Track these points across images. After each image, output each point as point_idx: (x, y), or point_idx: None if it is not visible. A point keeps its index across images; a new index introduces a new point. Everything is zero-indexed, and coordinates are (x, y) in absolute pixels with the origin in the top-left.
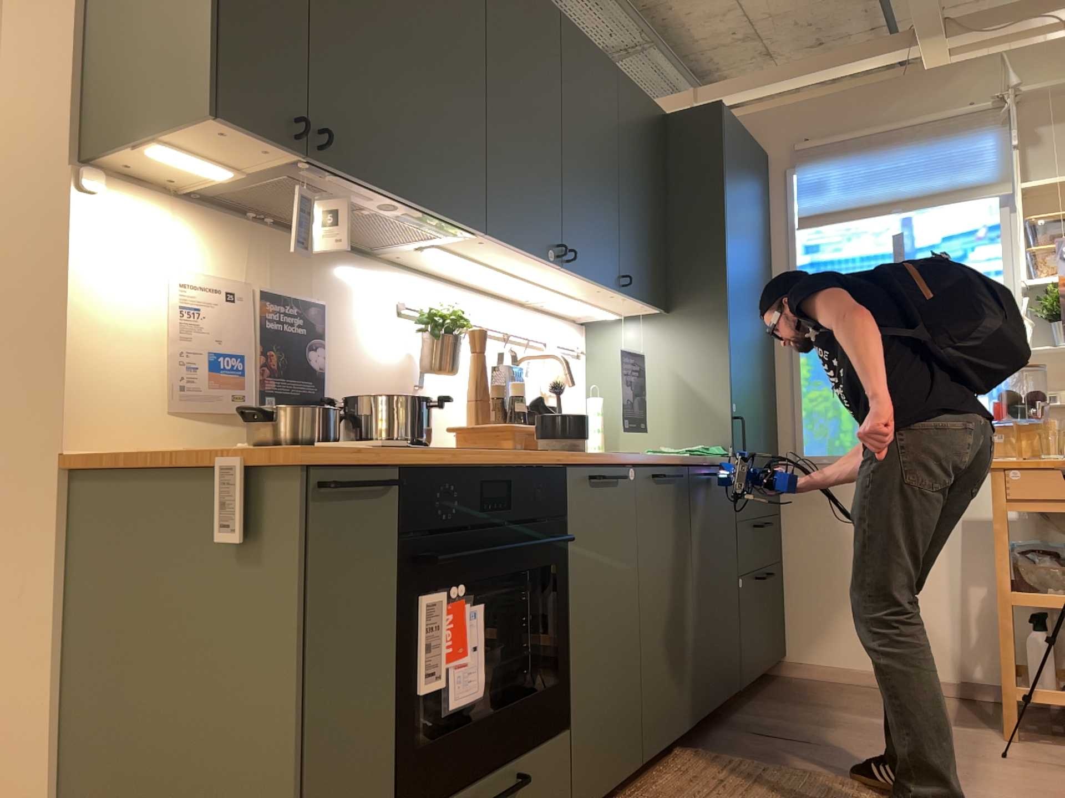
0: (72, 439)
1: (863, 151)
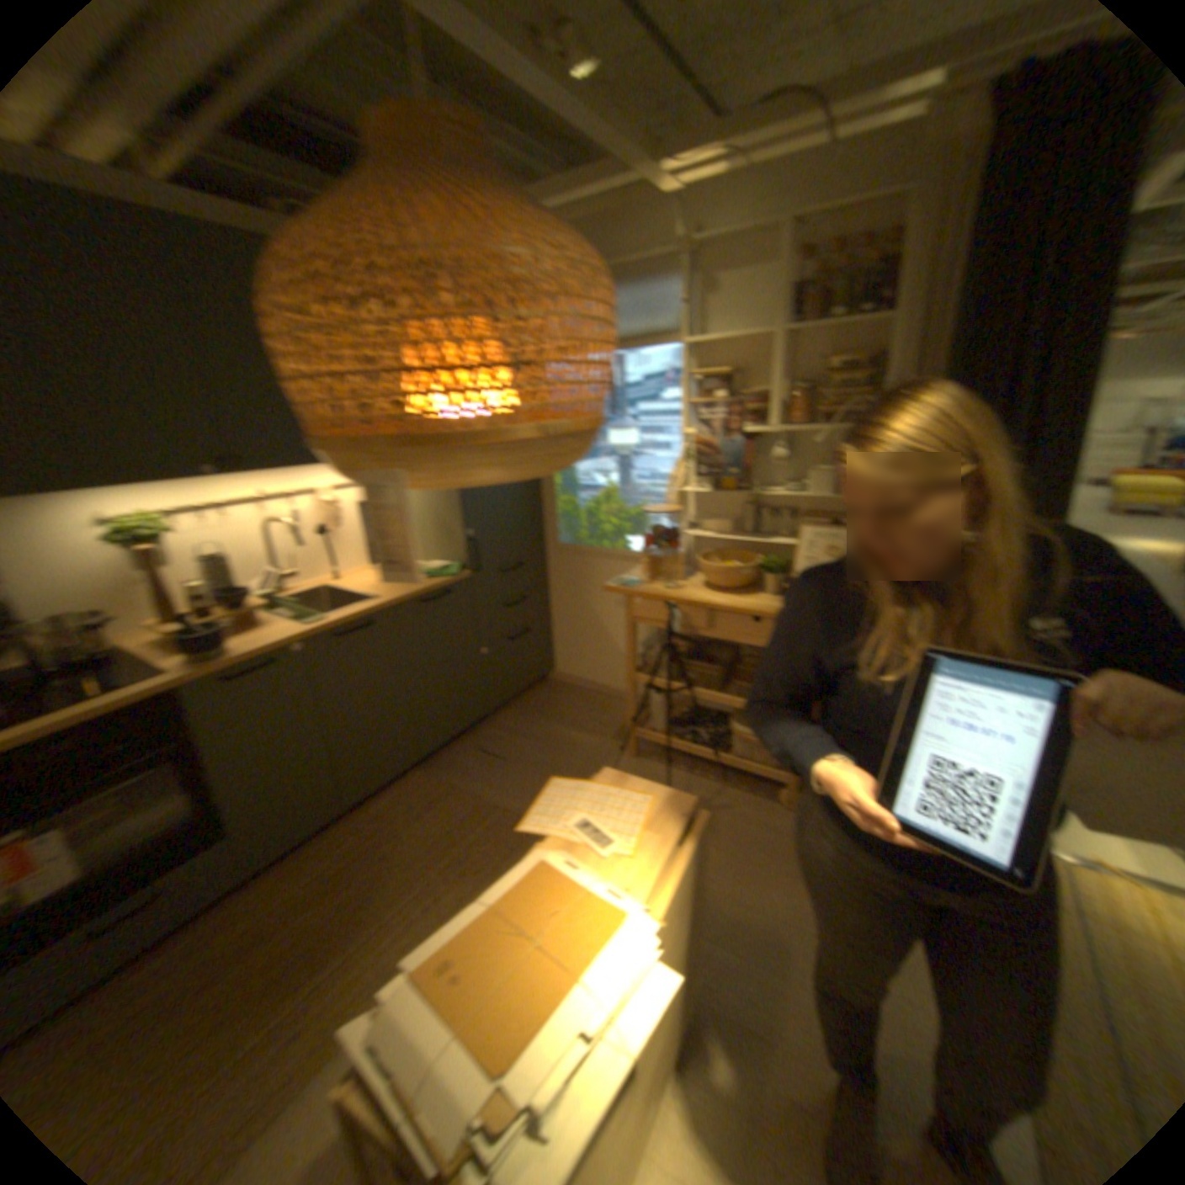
0: None
1: None
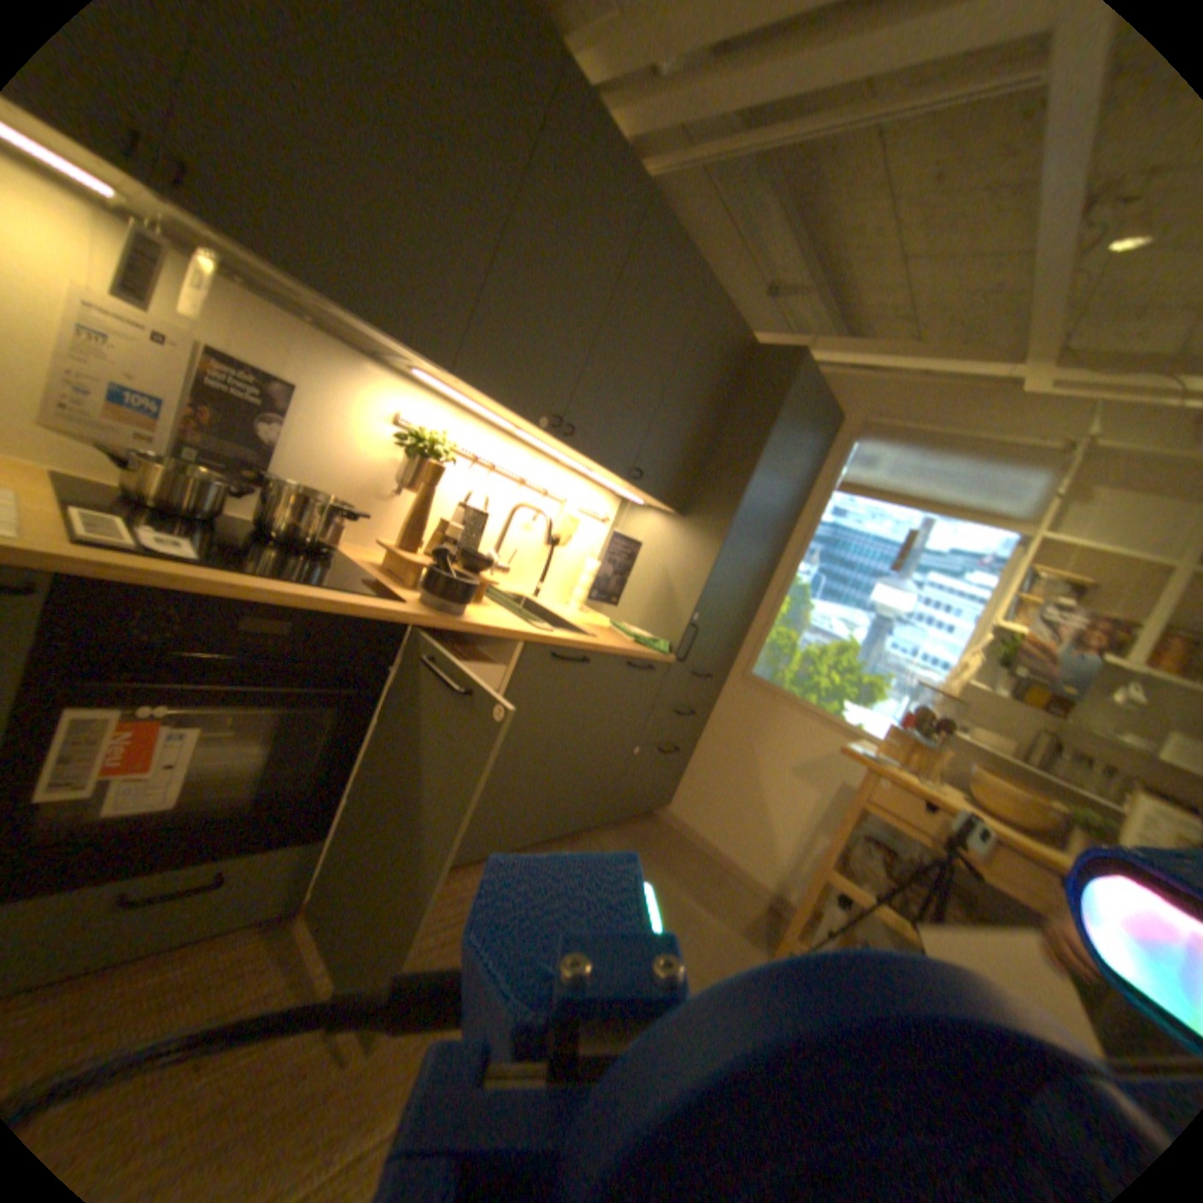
0: None
1: (924, 439)
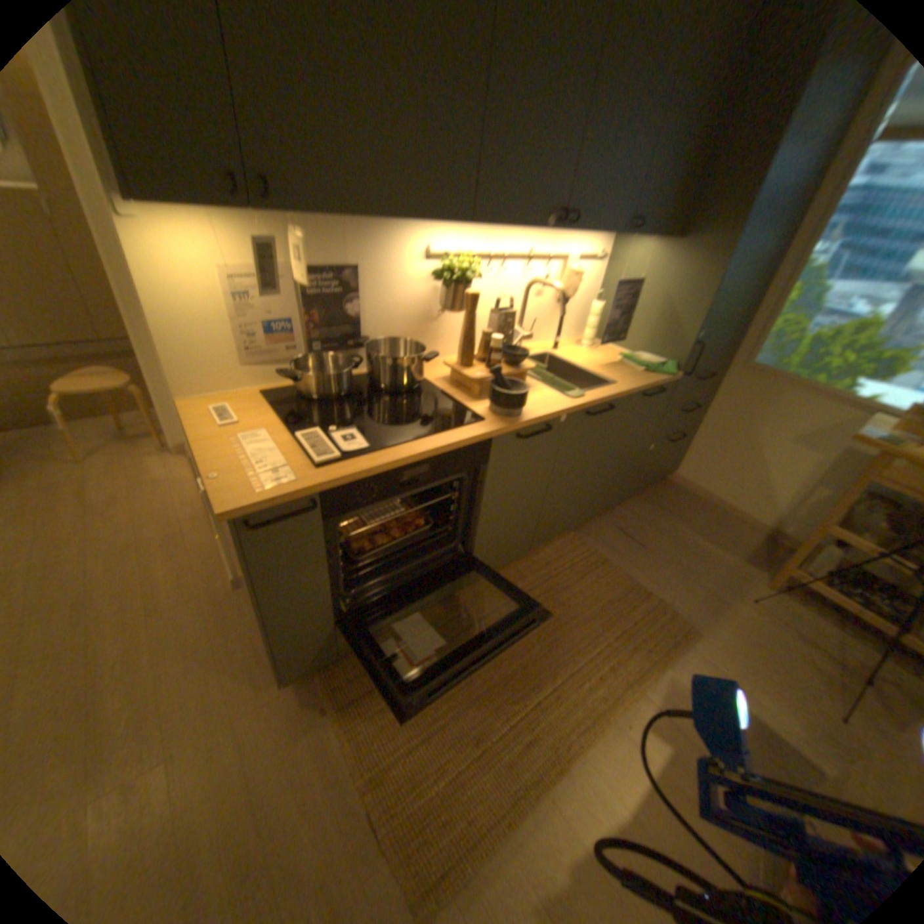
0: (176, 392)
1: None
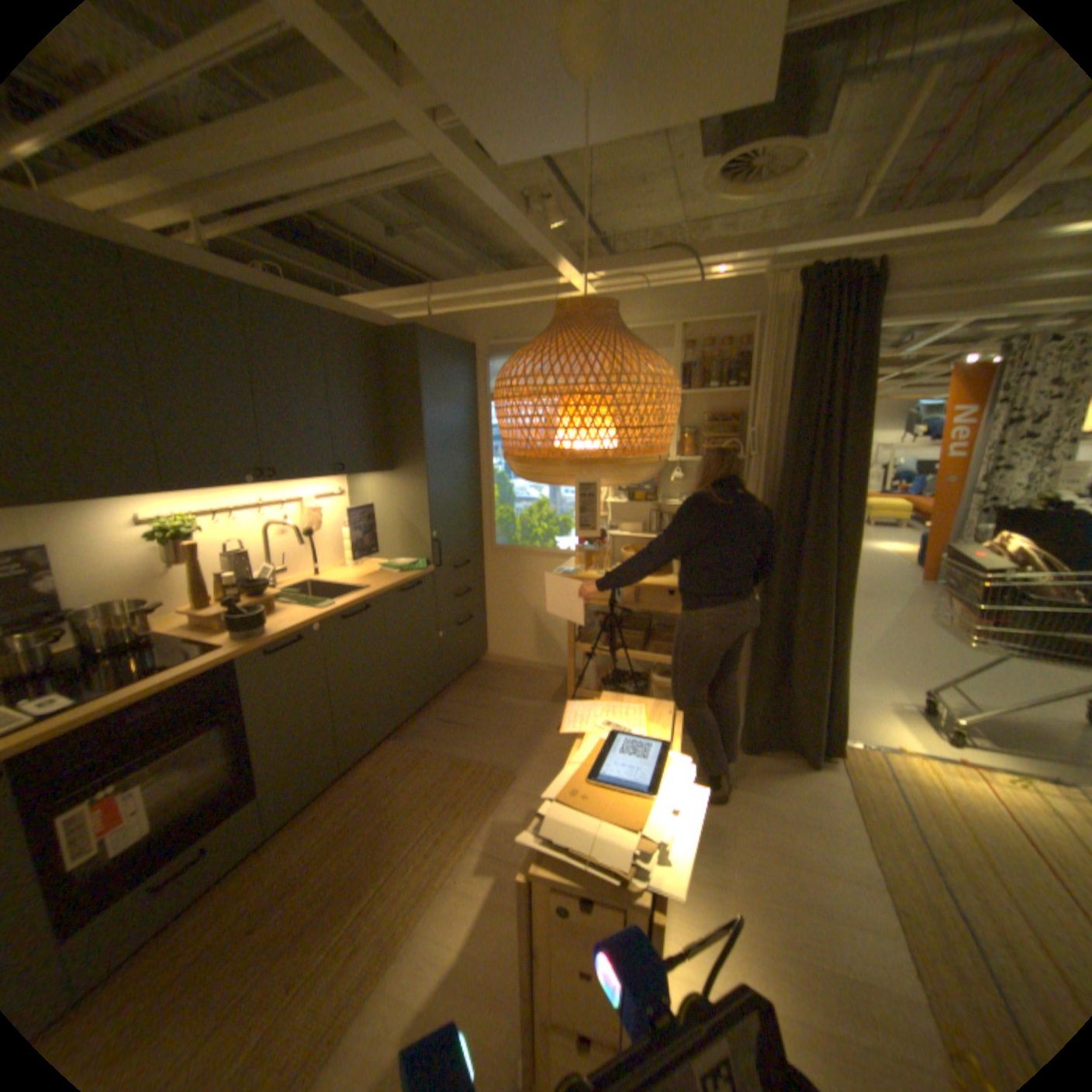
0: None
1: None
